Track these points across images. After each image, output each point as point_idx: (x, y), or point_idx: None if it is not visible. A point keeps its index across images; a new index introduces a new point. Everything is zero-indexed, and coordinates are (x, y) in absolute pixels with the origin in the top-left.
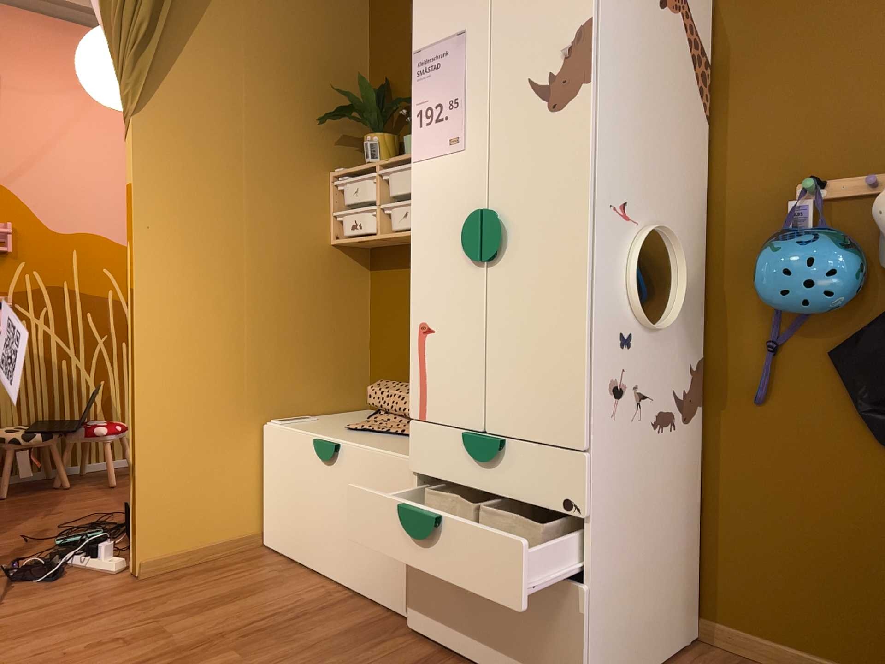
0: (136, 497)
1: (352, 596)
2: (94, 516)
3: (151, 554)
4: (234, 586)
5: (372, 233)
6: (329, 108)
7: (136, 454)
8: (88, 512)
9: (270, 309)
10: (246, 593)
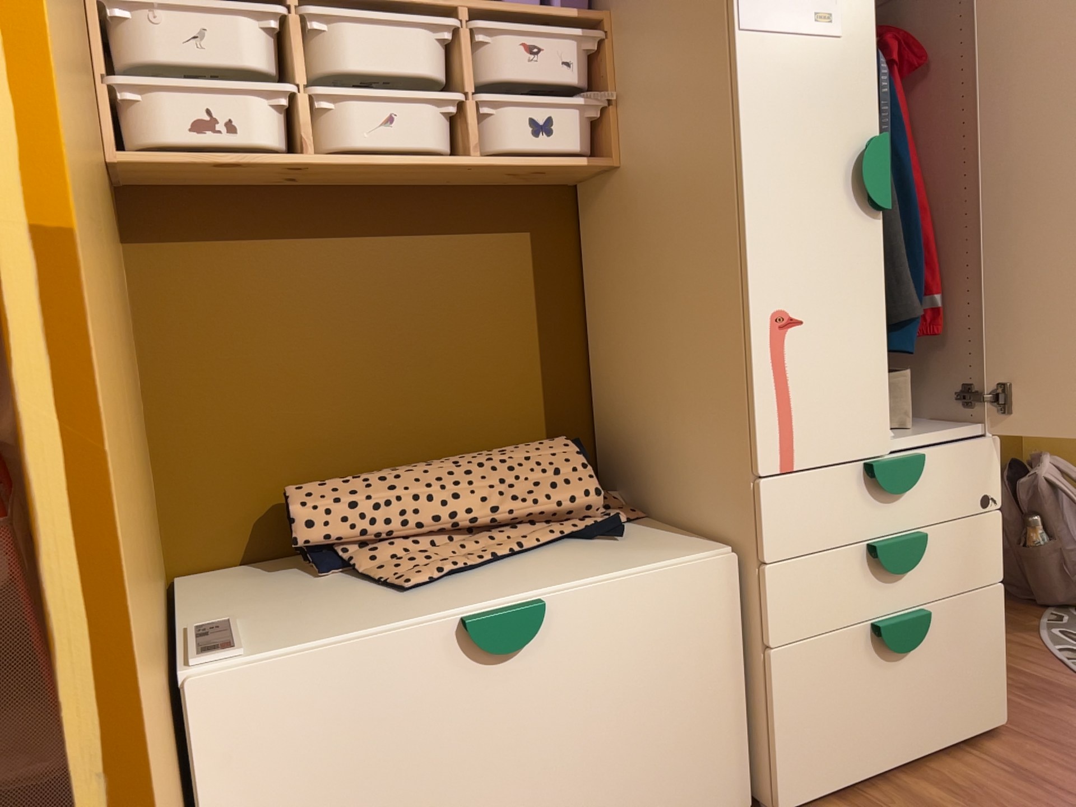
0: None
1: None
2: None
3: None
4: None
5: (277, 151)
6: None
7: None
8: None
9: None
10: None
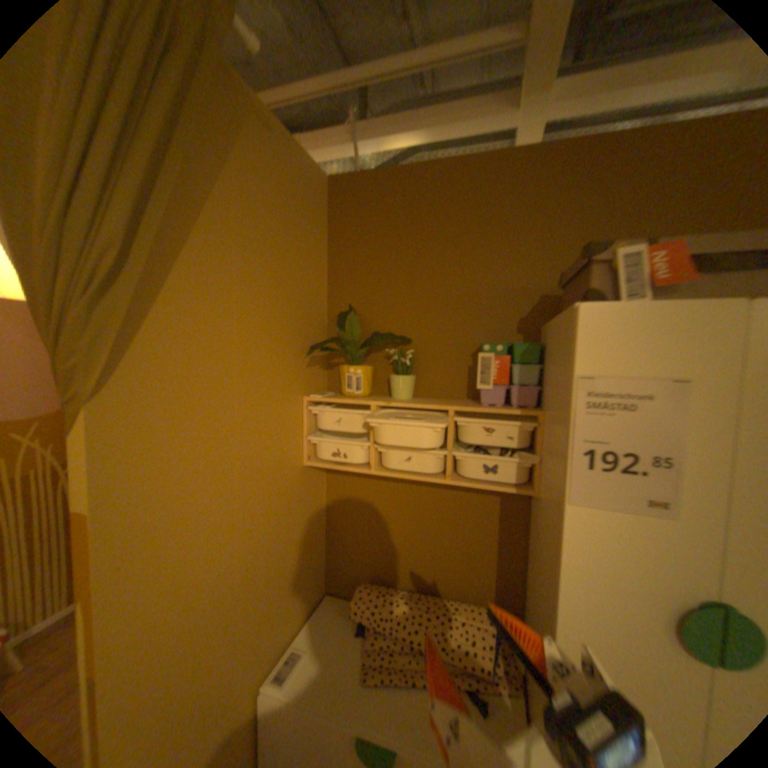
0: None
1: None
2: None
3: None
4: None
5: (362, 464)
6: (303, 331)
7: None
8: None
9: (260, 565)
10: None
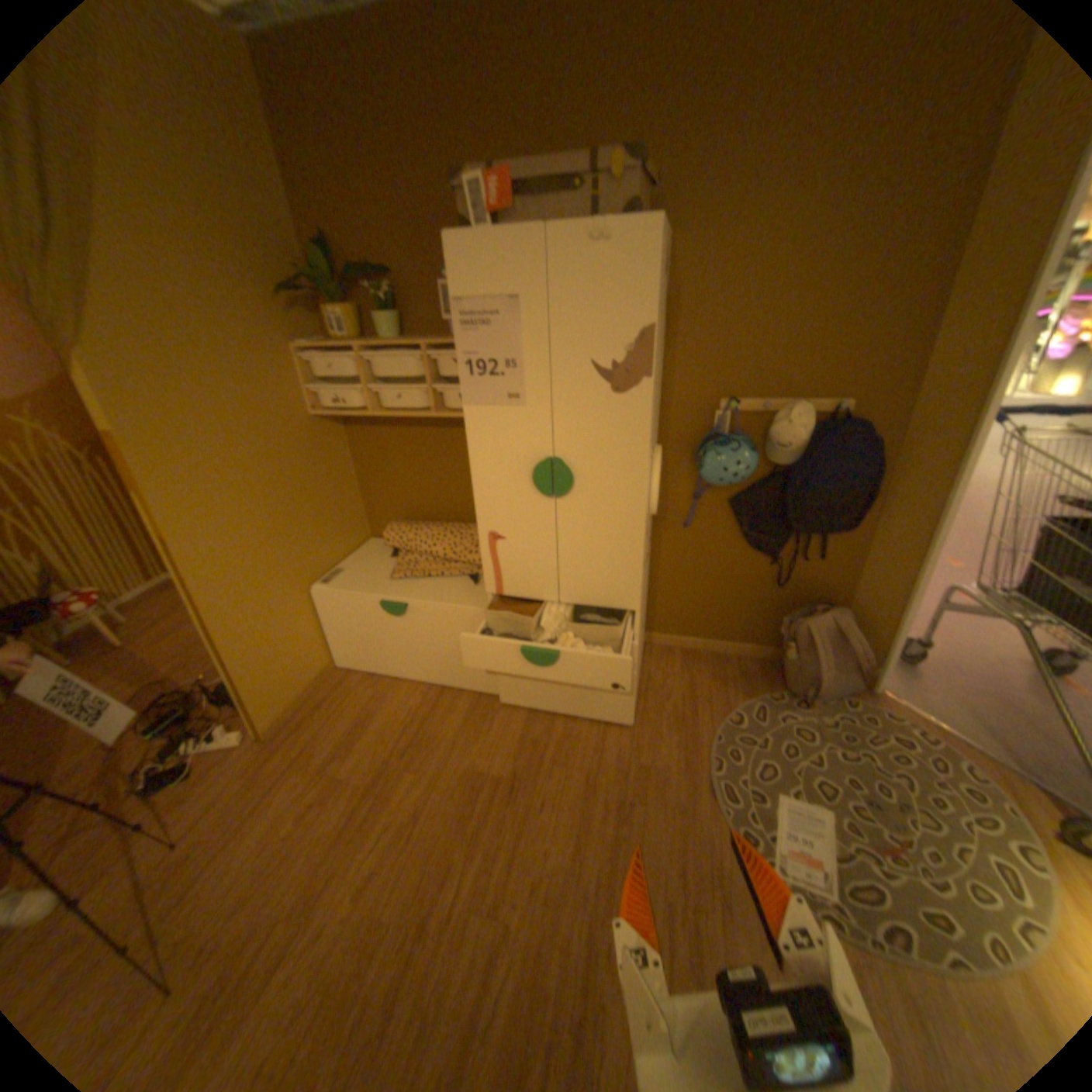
0: (239, 695)
1: (441, 689)
2: (142, 692)
3: (266, 722)
4: (351, 716)
5: (359, 409)
6: (264, 269)
7: (226, 667)
8: (130, 691)
9: (281, 497)
10: (365, 718)
